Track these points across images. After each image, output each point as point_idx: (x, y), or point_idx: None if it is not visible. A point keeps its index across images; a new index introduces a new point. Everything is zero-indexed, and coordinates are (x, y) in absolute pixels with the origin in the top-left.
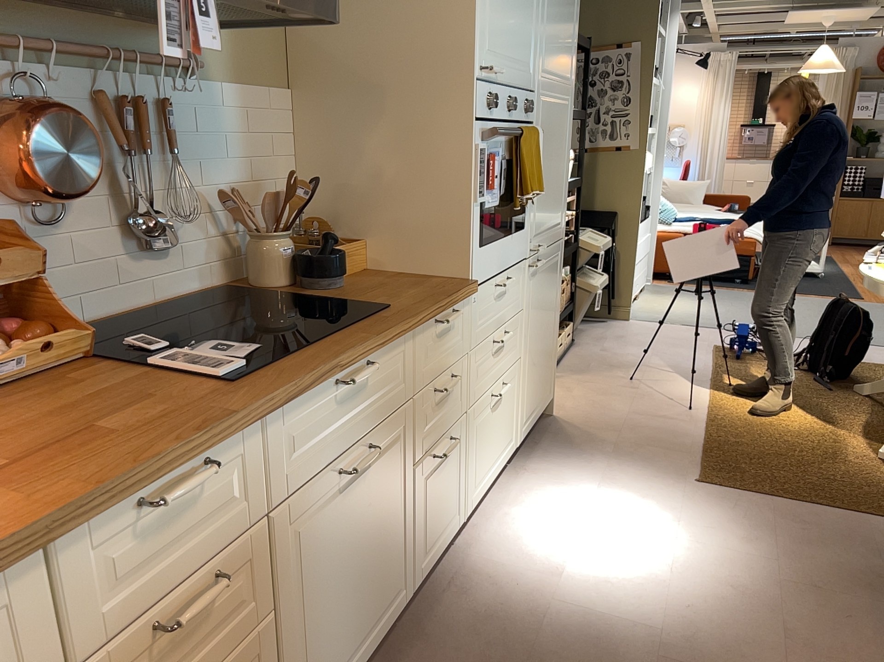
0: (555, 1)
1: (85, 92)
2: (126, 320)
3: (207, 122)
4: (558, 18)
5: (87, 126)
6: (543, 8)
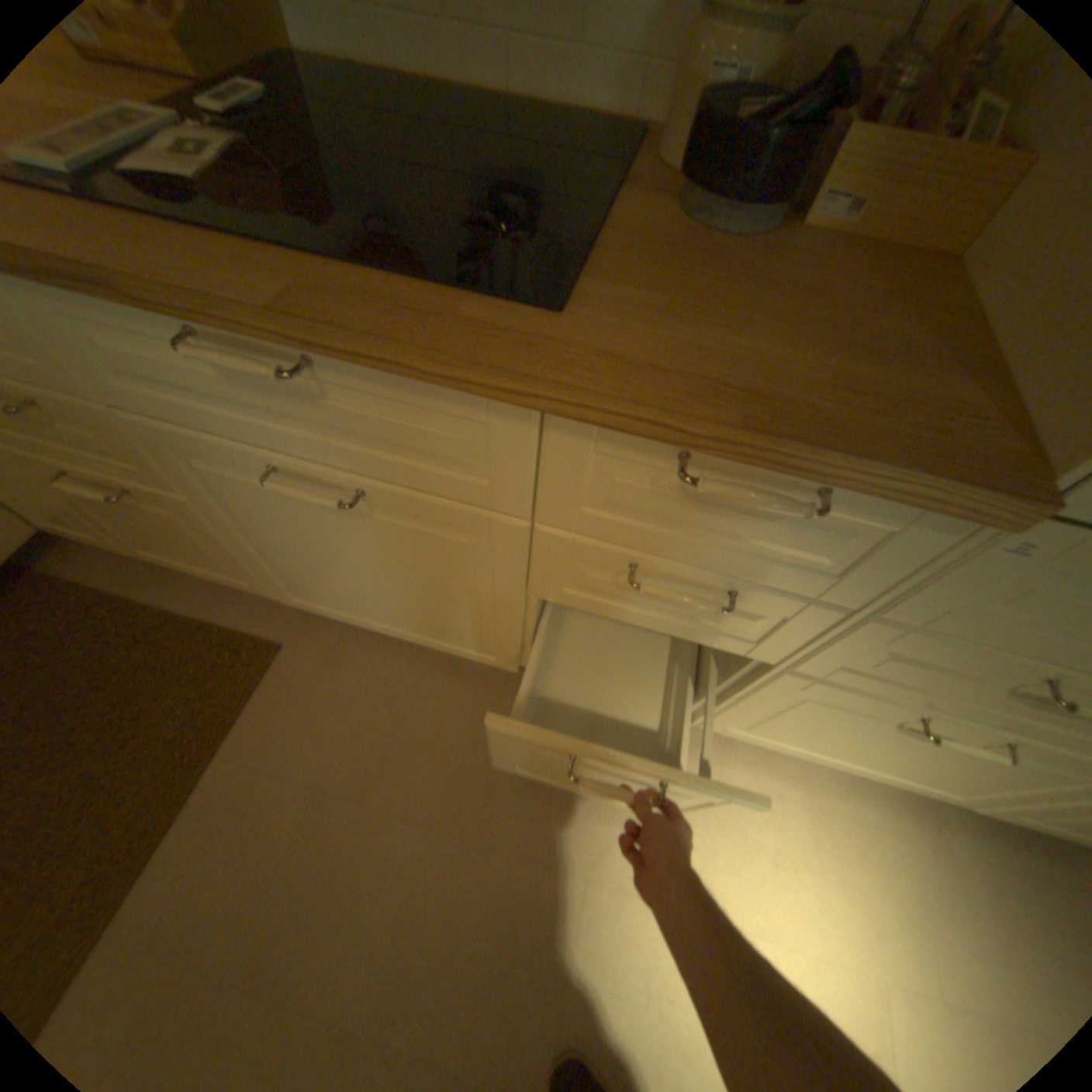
0: None
1: None
2: (448, 97)
3: None
4: None
5: None
6: None
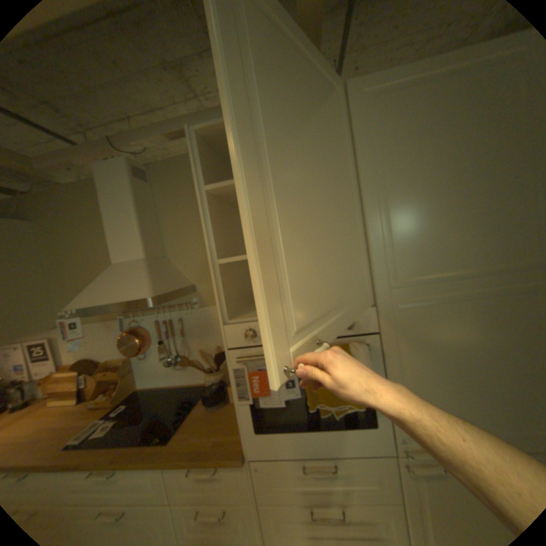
0: (414, 204)
1: (152, 321)
2: (168, 390)
3: (201, 322)
4: (436, 215)
5: (133, 337)
6: (372, 226)
